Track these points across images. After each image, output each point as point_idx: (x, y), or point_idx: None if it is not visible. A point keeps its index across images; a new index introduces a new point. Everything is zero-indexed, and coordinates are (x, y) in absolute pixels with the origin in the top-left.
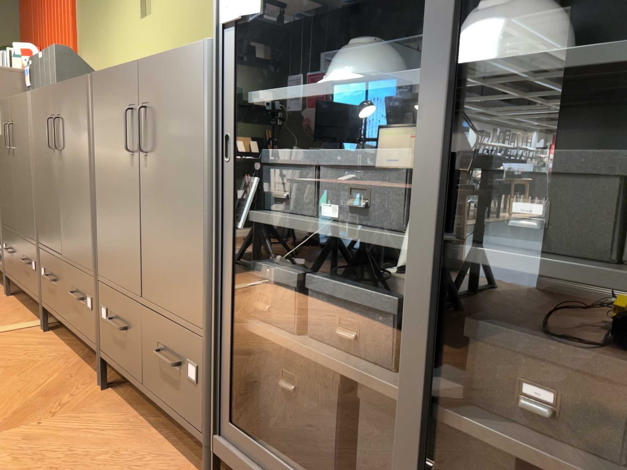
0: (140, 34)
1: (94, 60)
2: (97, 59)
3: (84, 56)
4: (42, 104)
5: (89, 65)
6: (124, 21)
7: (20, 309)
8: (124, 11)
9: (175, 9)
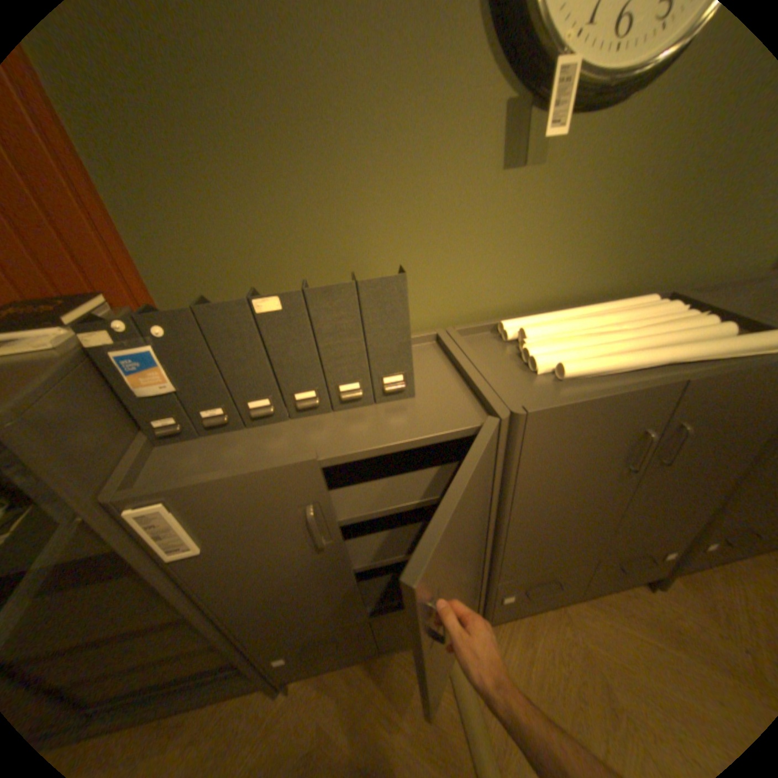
0: (499, 199)
1: (249, 253)
2: (270, 250)
3: (178, 243)
4: (599, 421)
5: (222, 265)
6: (423, 163)
7: (369, 672)
8: (422, 137)
9: (627, 160)
